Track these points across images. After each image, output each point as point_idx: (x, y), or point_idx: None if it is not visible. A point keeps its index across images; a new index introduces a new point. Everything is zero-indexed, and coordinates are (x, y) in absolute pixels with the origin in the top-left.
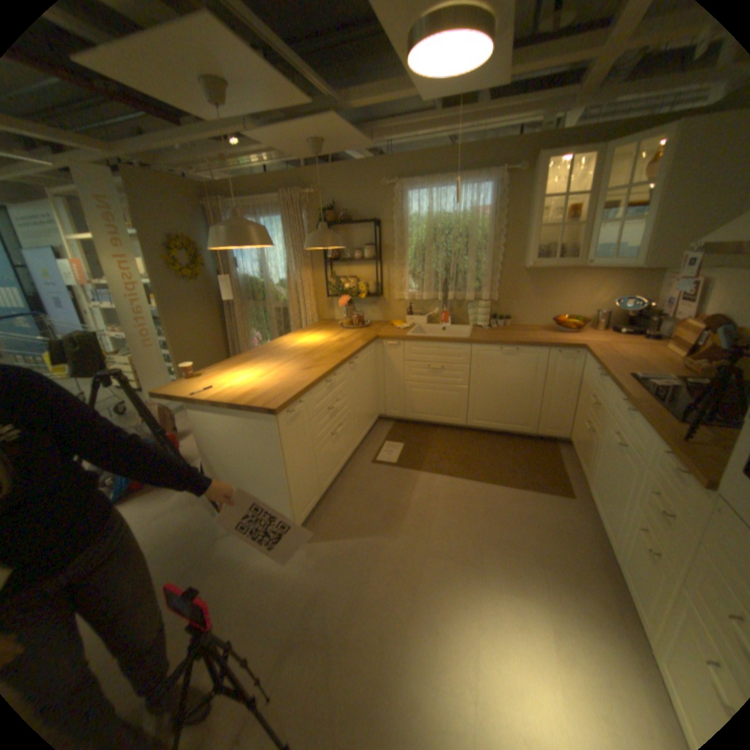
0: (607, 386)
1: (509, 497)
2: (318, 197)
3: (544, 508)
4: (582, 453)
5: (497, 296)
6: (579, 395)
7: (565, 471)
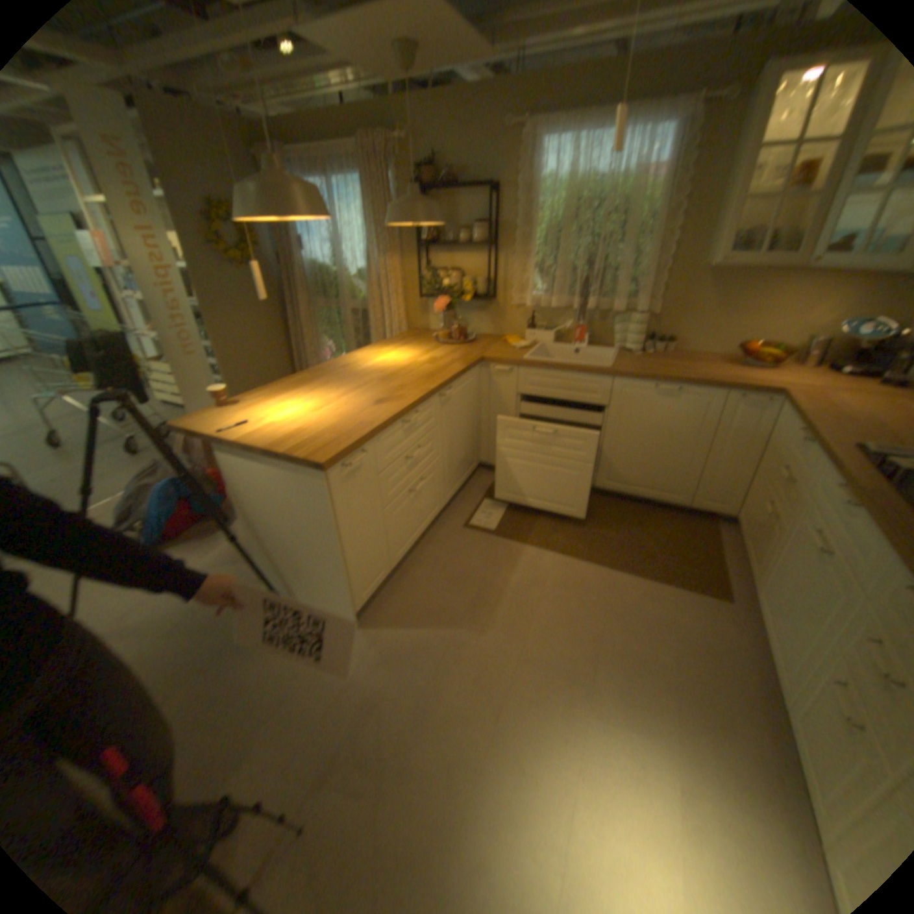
0: (812, 457)
1: (641, 592)
2: (411, 146)
3: (688, 613)
4: (752, 542)
5: (660, 307)
6: (762, 460)
7: (724, 563)
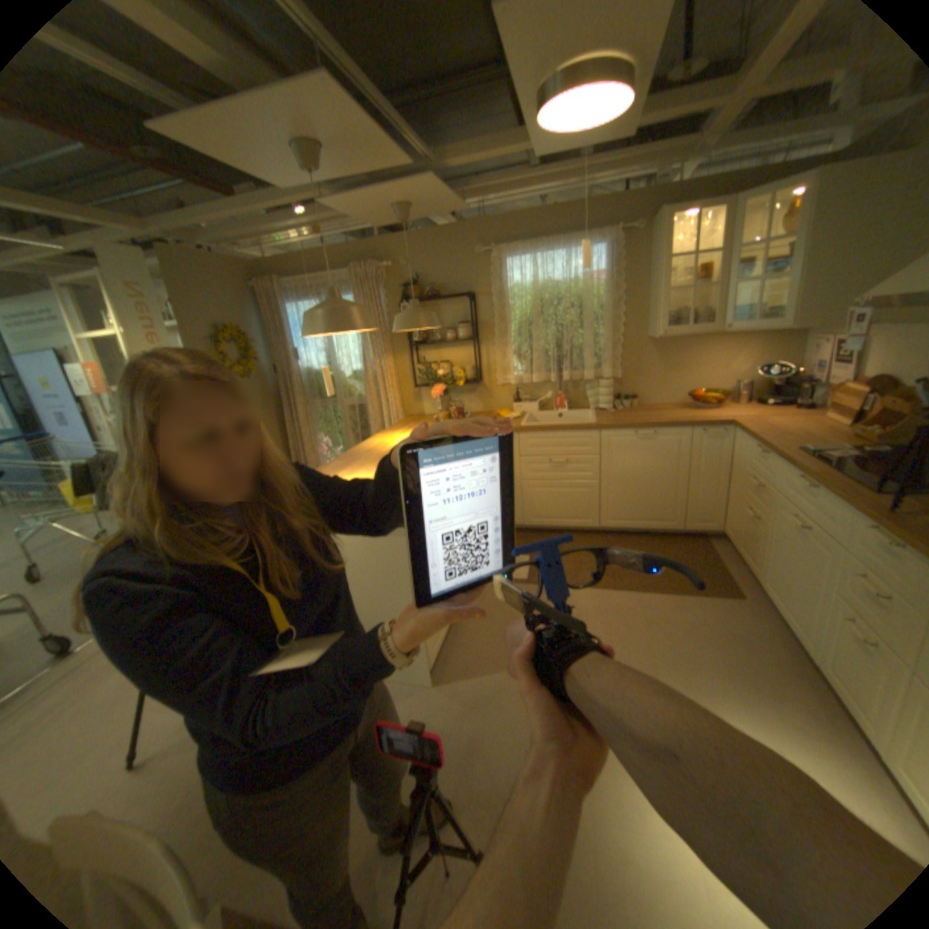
0: (771, 464)
1: (669, 605)
2: (397, 270)
3: (713, 614)
4: (744, 546)
5: (620, 373)
6: (731, 479)
7: (726, 570)
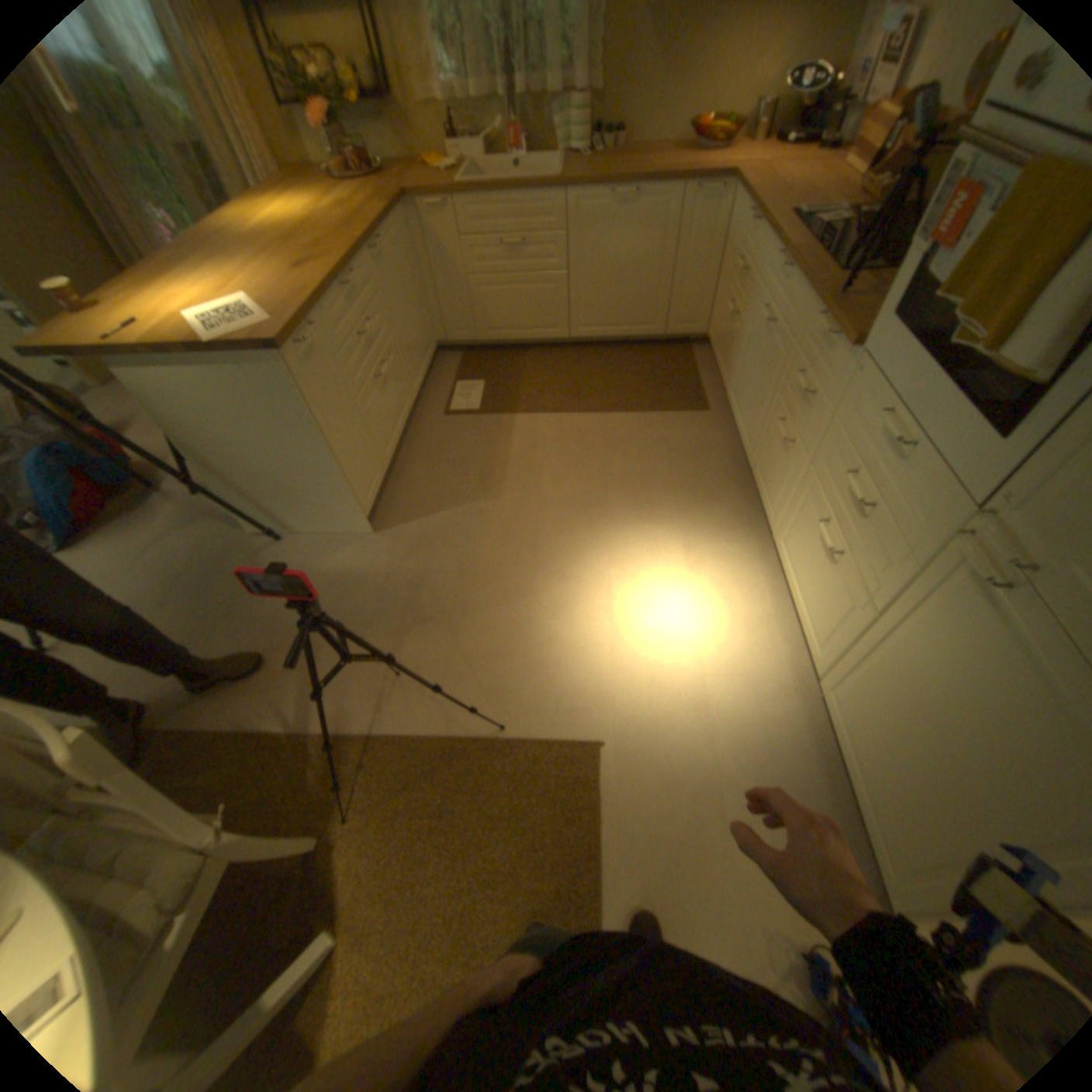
0: (758, 237)
1: (630, 423)
2: None
3: (672, 428)
4: (718, 350)
5: (600, 79)
6: (721, 262)
7: (697, 380)
